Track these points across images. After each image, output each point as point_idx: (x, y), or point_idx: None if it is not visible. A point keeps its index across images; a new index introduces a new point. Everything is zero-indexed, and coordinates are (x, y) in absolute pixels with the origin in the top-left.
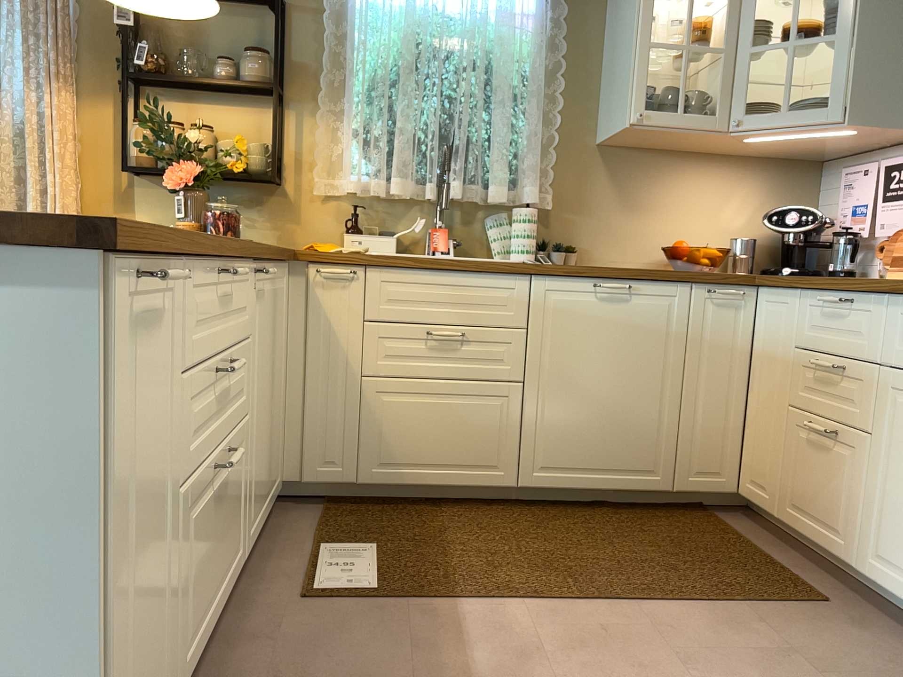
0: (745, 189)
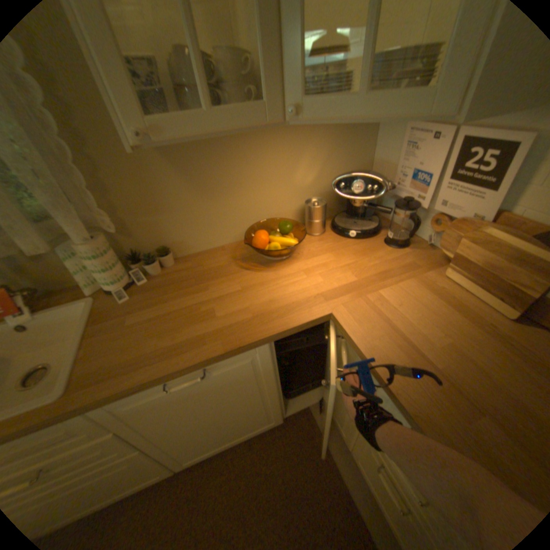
0: (313, 146)
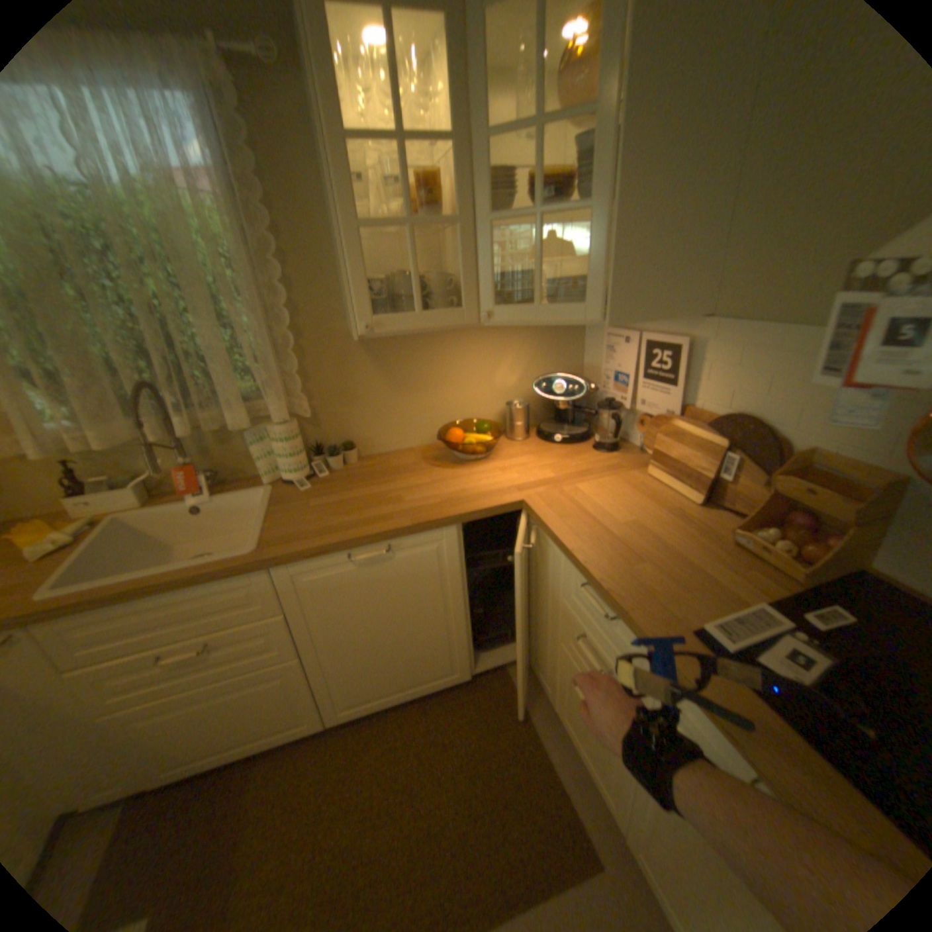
0: (514, 349)
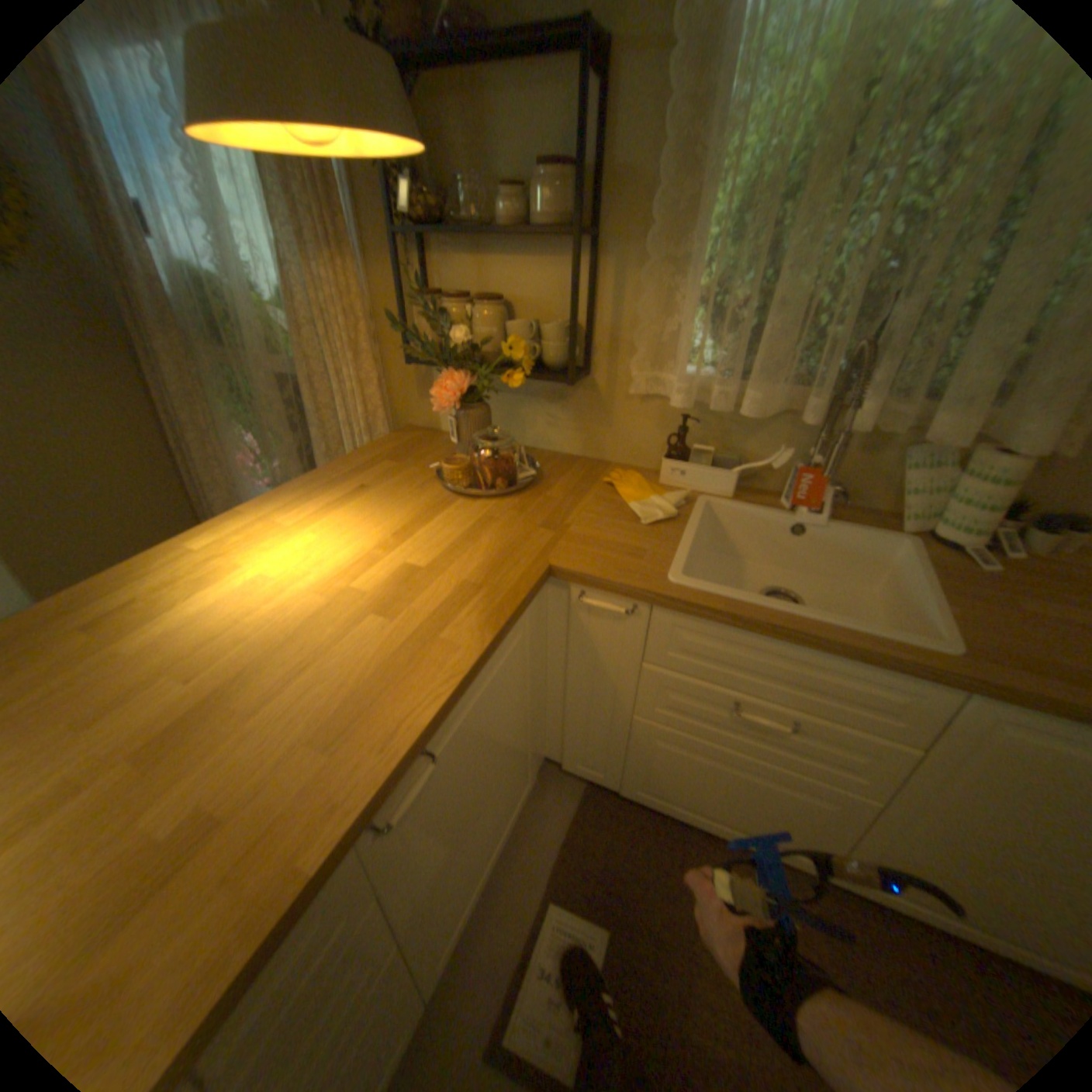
0: None
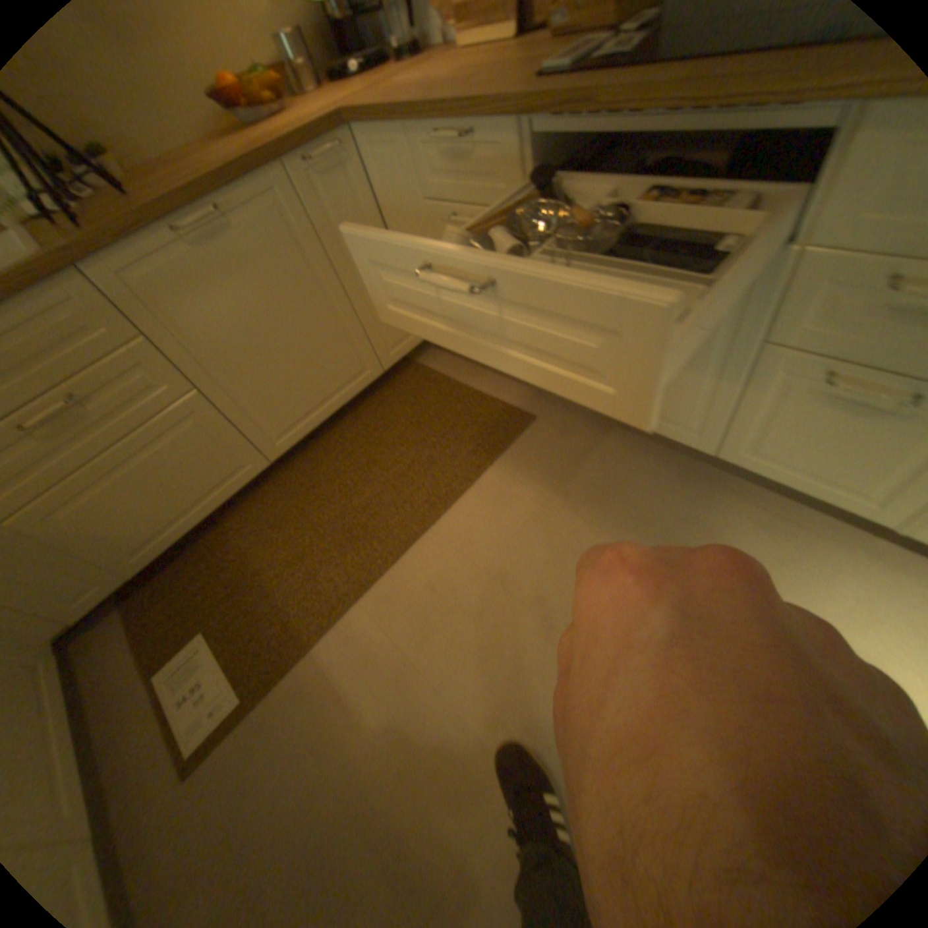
0: None
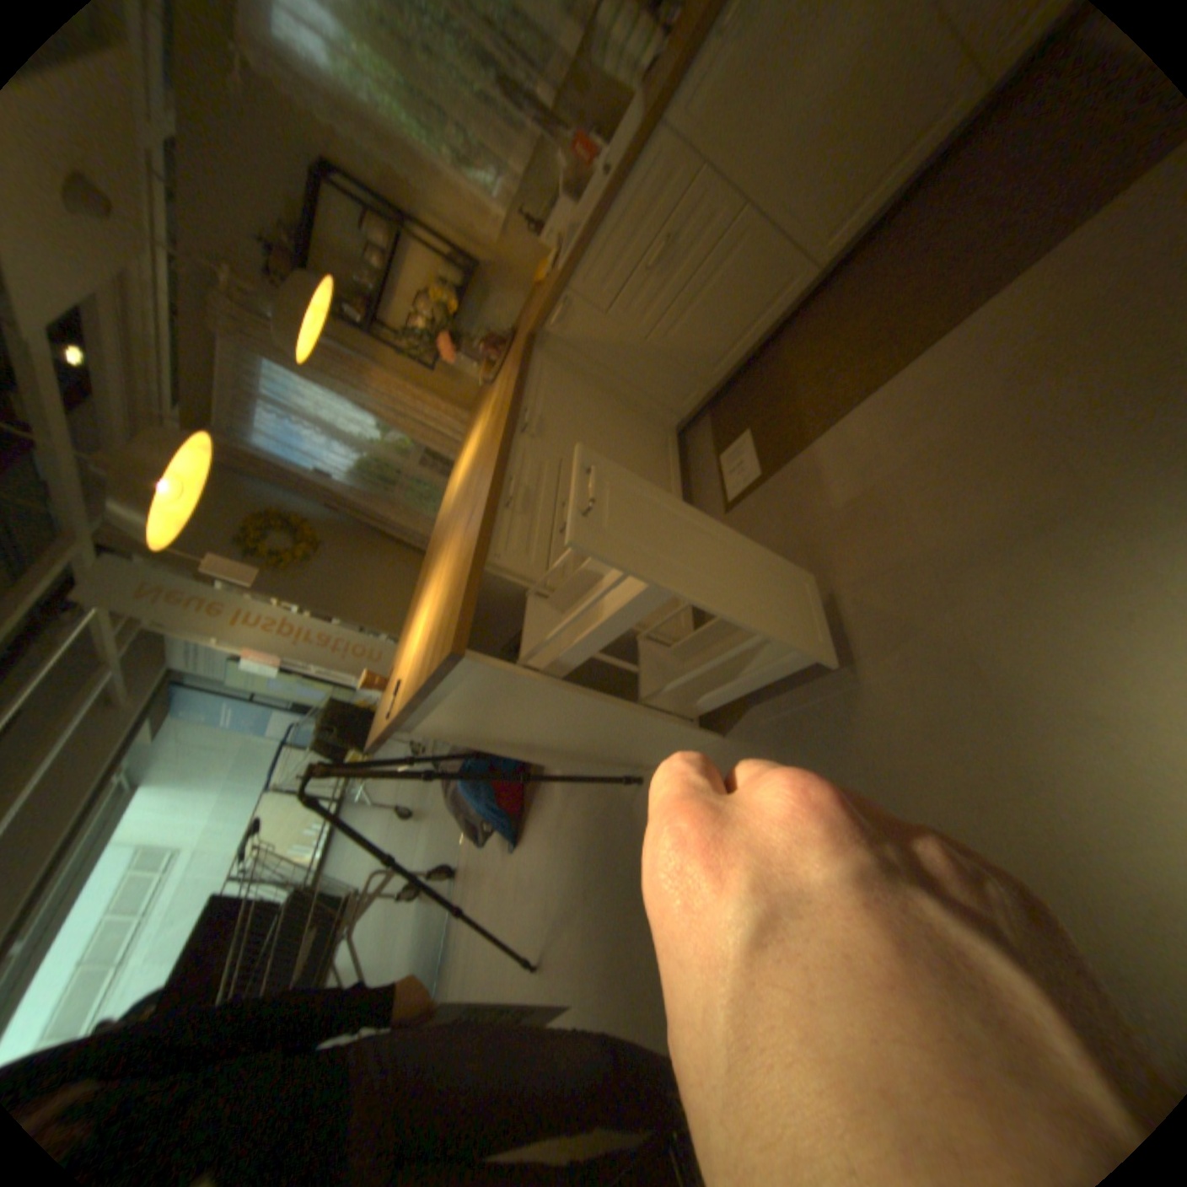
0: None
